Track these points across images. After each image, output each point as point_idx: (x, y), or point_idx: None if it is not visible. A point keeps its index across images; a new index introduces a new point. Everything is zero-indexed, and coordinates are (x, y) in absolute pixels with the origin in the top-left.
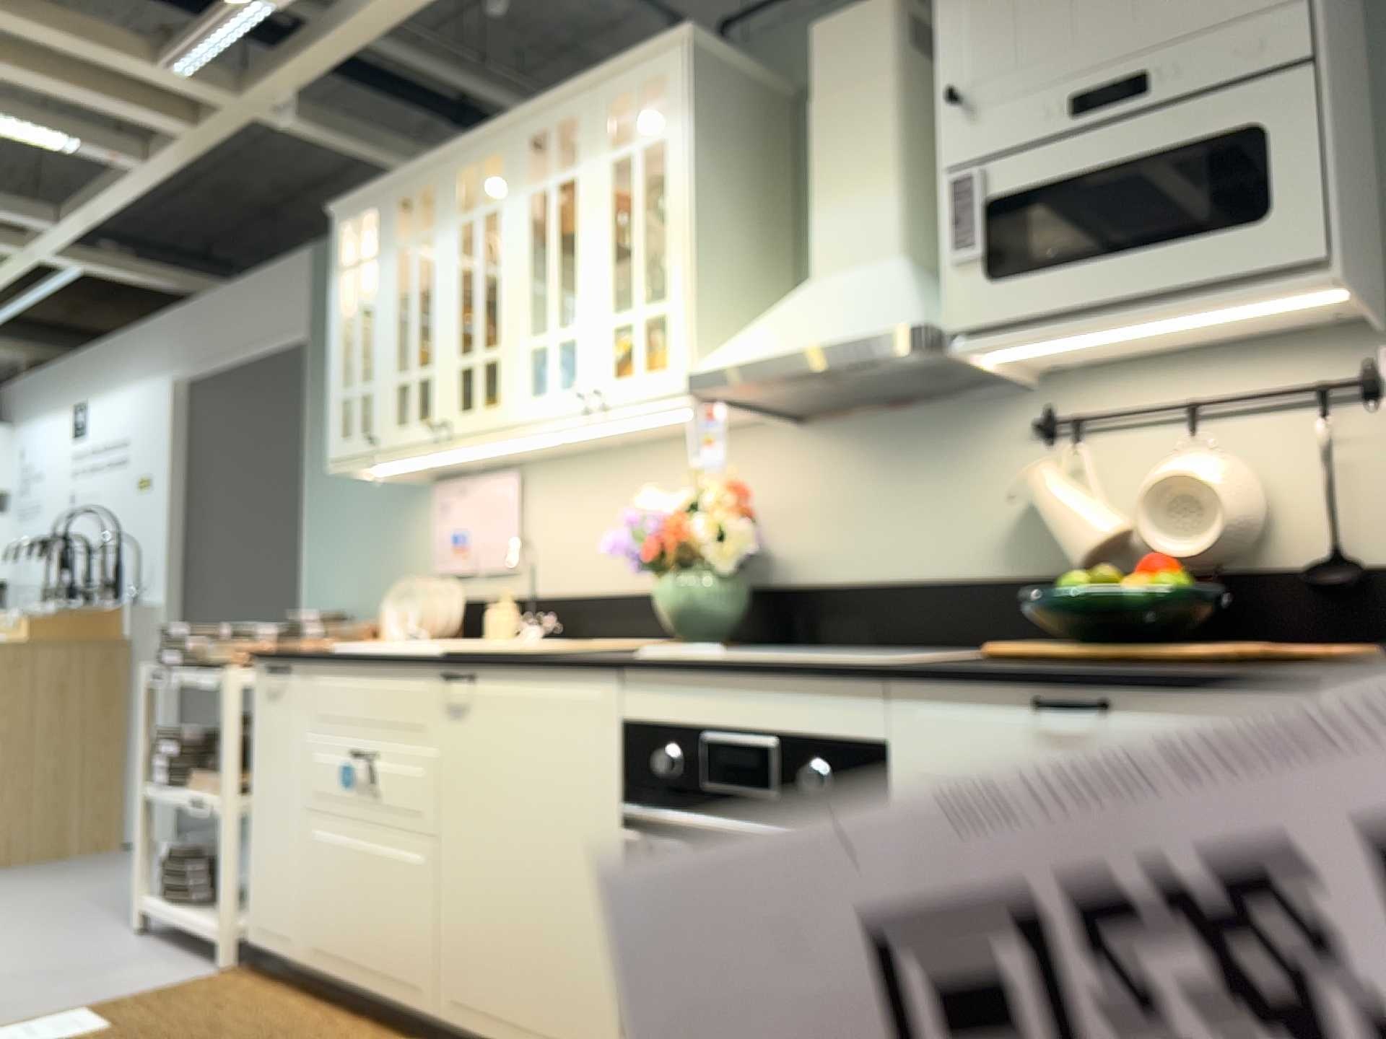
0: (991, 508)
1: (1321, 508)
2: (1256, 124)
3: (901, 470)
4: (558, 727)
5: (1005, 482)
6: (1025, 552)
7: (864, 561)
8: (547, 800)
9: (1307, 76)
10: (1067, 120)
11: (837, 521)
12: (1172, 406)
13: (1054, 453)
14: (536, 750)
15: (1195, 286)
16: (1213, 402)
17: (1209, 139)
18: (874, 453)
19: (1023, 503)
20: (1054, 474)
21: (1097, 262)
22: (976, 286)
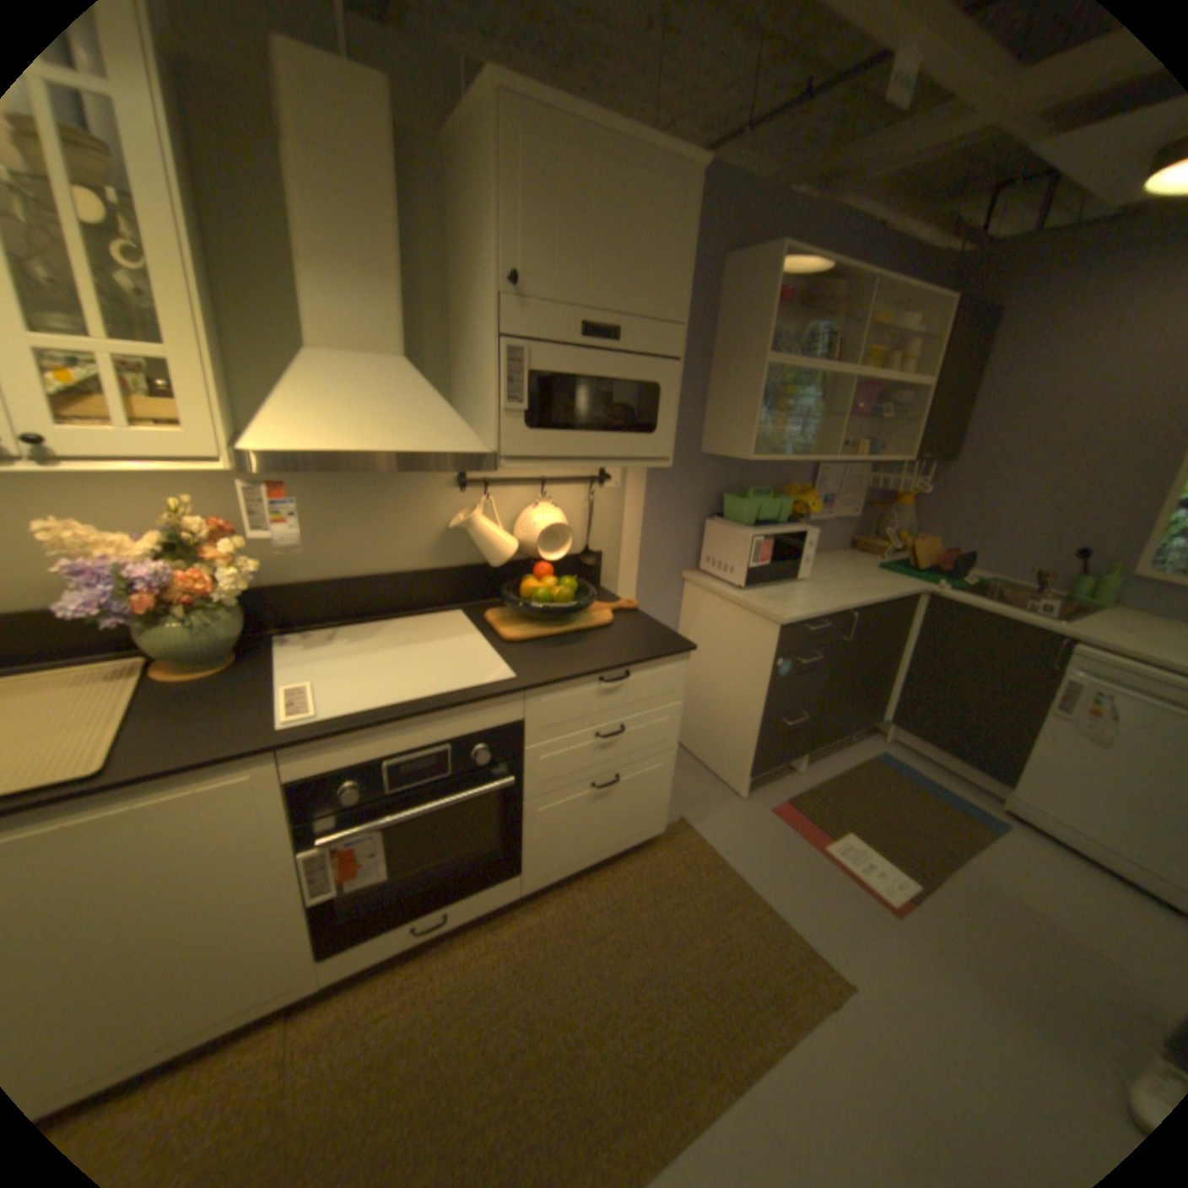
0: (427, 526)
1: (581, 529)
2: (658, 384)
3: (357, 500)
4: (189, 819)
5: (437, 511)
6: (449, 552)
7: (328, 563)
8: (183, 878)
9: (678, 369)
10: (581, 338)
11: (298, 534)
12: (536, 480)
13: (467, 496)
14: (152, 849)
15: (621, 457)
16: (553, 480)
17: (640, 382)
18: (331, 484)
19: (448, 525)
20: (469, 509)
21: (587, 434)
22: (521, 430)
